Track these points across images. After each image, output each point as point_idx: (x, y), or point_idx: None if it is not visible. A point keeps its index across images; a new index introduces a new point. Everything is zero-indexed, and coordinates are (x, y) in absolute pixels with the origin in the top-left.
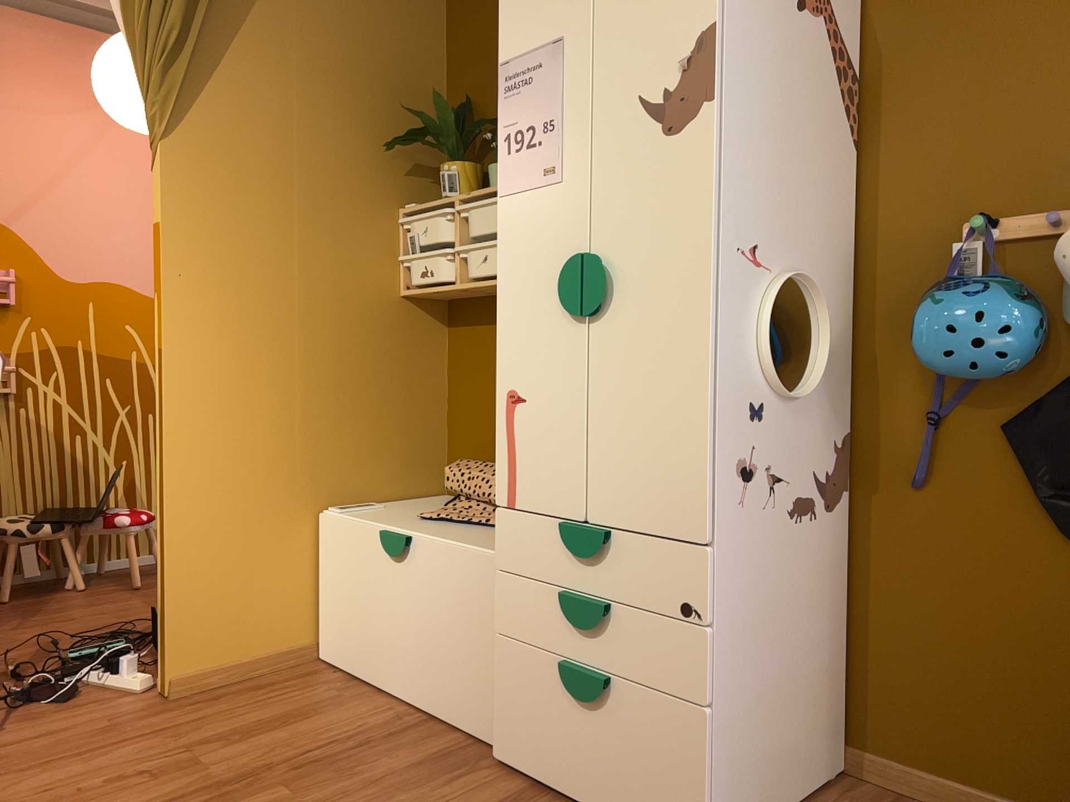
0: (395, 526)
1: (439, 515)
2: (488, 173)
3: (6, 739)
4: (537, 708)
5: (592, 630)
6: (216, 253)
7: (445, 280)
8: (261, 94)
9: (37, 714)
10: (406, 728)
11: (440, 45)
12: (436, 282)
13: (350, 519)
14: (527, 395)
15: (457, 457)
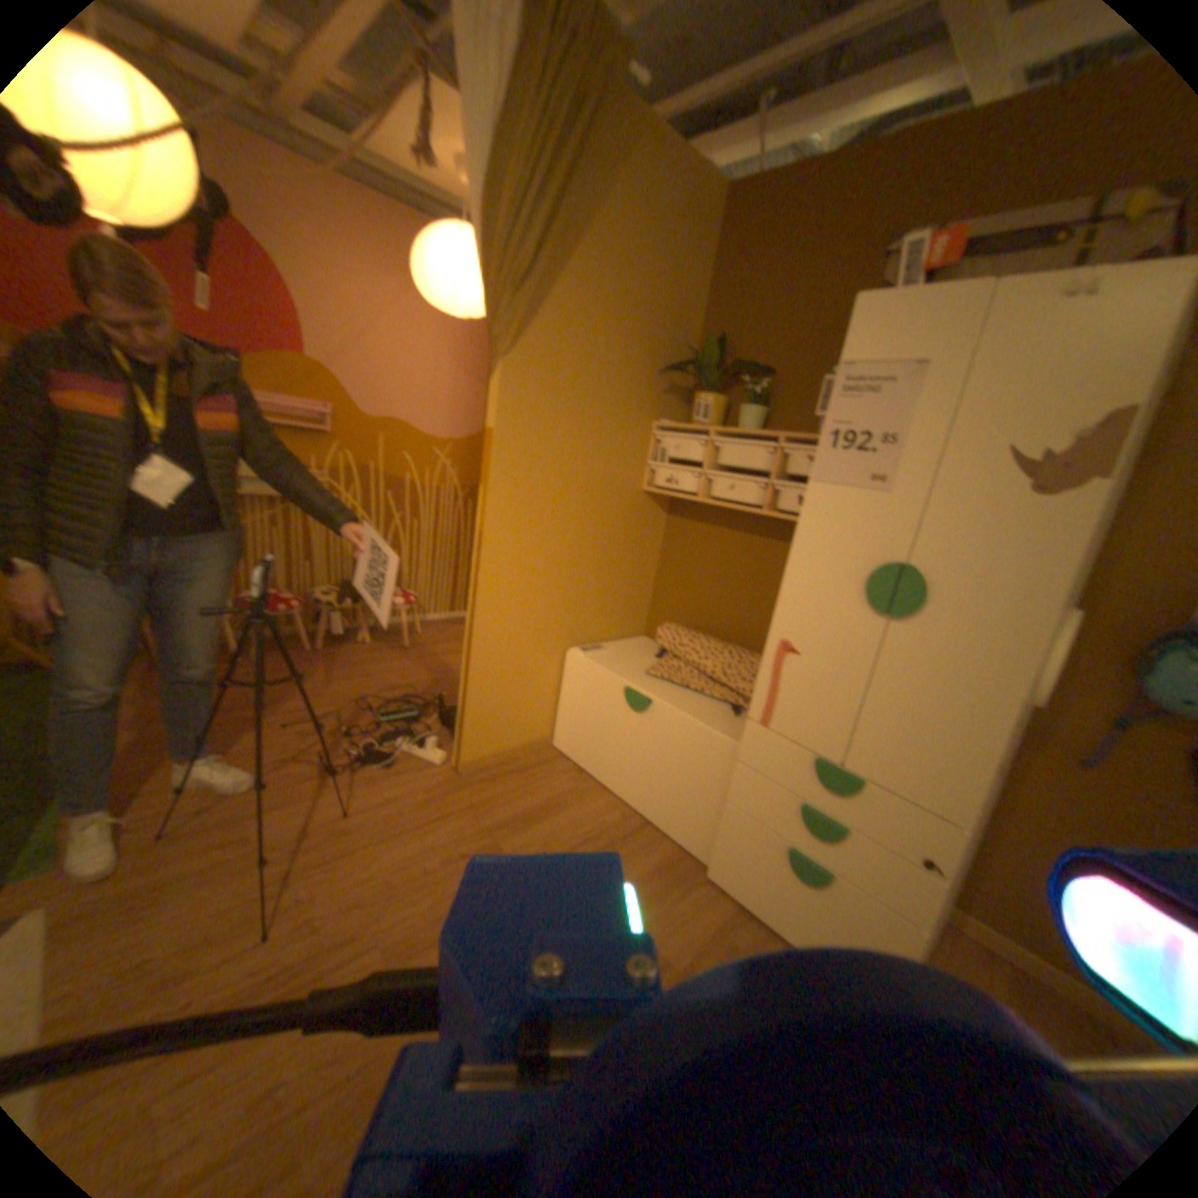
0: (634, 682)
1: (662, 674)
2: (740, 410)
3: (358, 804)
4: (756, 865)
5: (828, 842)
6: (526, 456)
7: (685, 490)
8: (575, 317)
9: (373, 778)
10: (633, 830)
11: (705, 278)
12: (677, 490)
13: (593, 664)
14: (801, 651)
15: (658, 612)
